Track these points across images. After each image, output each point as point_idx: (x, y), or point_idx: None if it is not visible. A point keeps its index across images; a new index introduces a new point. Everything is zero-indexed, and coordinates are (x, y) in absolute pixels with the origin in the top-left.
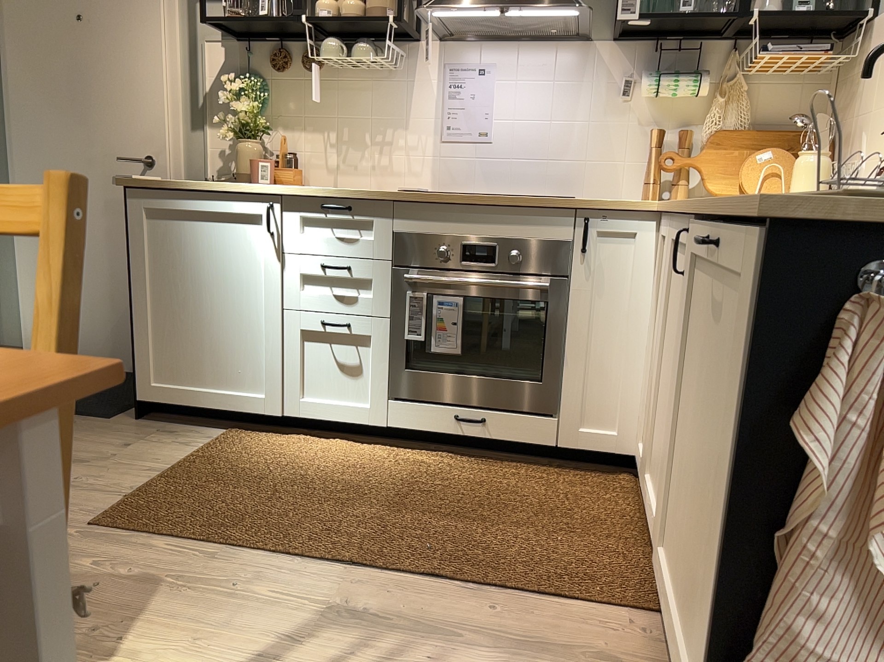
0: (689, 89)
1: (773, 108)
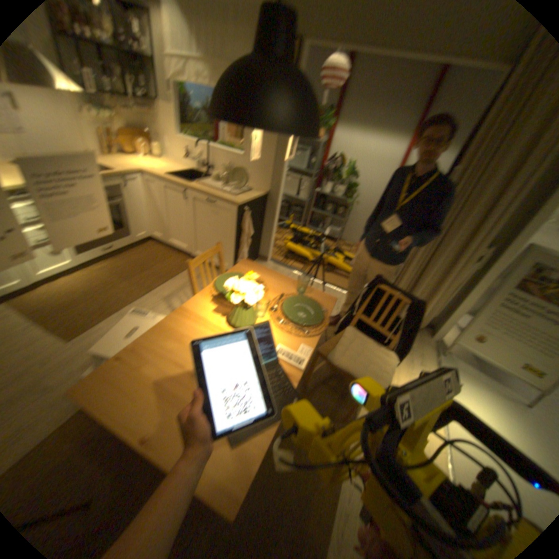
0: (111, 112)
1: (131, 116)
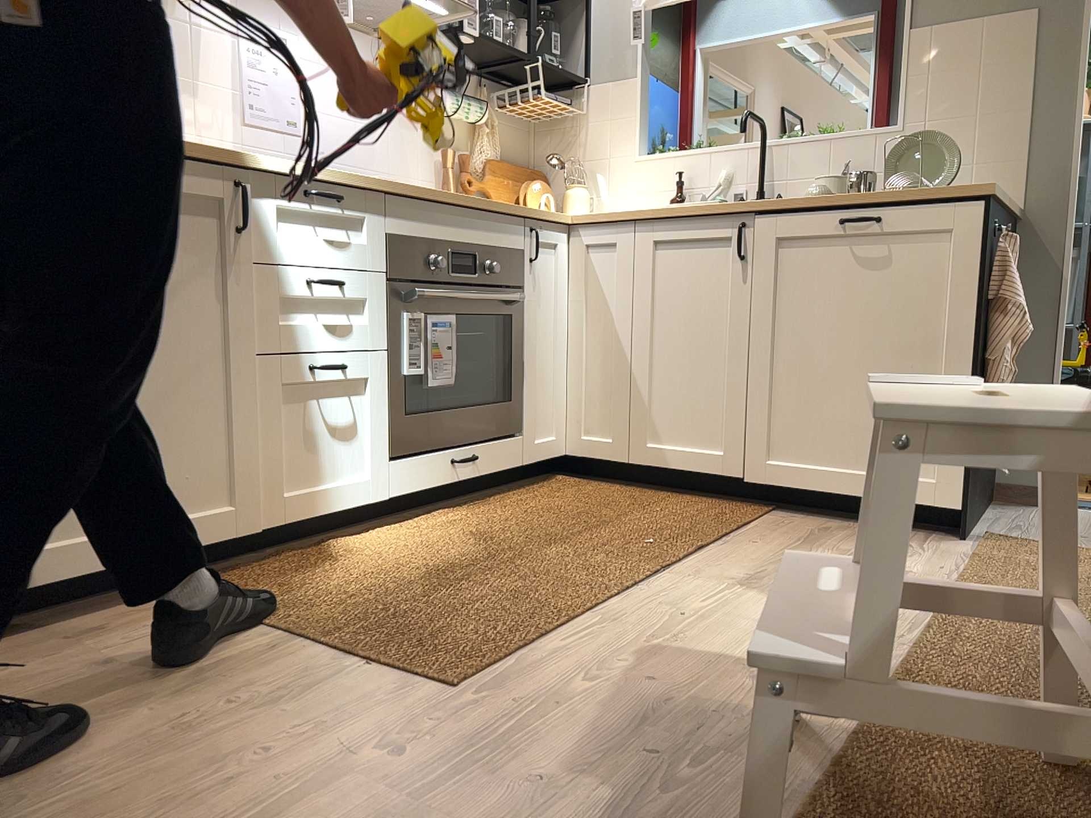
0: (478, 114)
1: (505, 144)
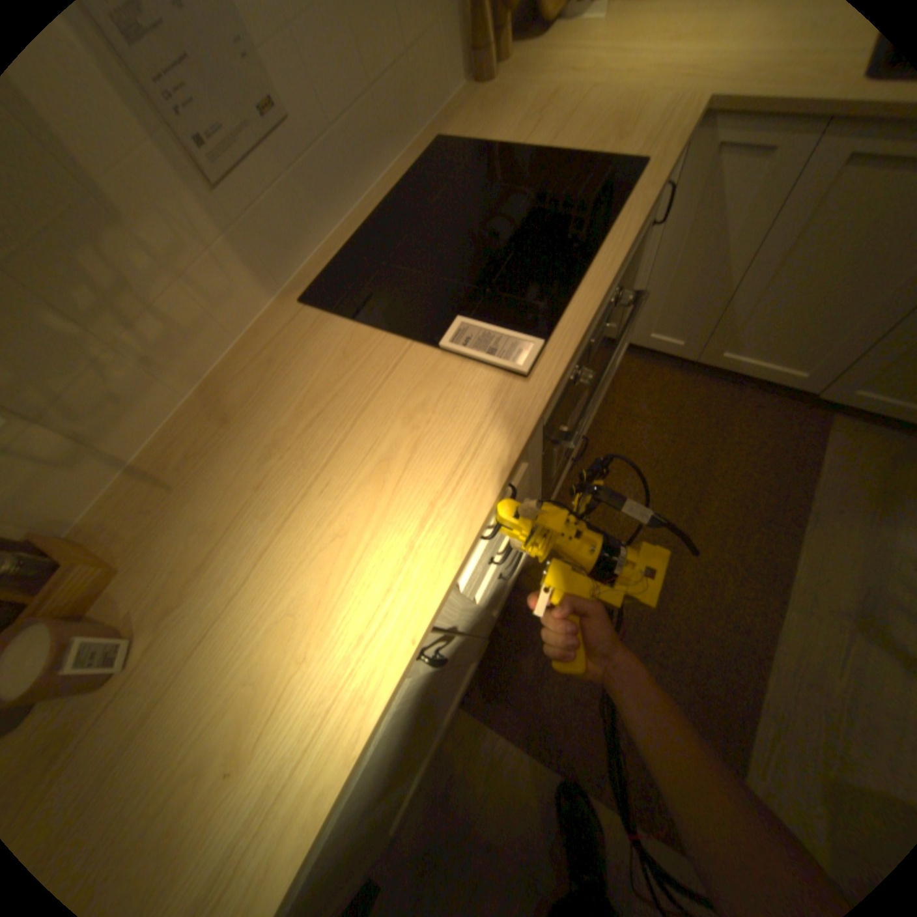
0: None
1: None
